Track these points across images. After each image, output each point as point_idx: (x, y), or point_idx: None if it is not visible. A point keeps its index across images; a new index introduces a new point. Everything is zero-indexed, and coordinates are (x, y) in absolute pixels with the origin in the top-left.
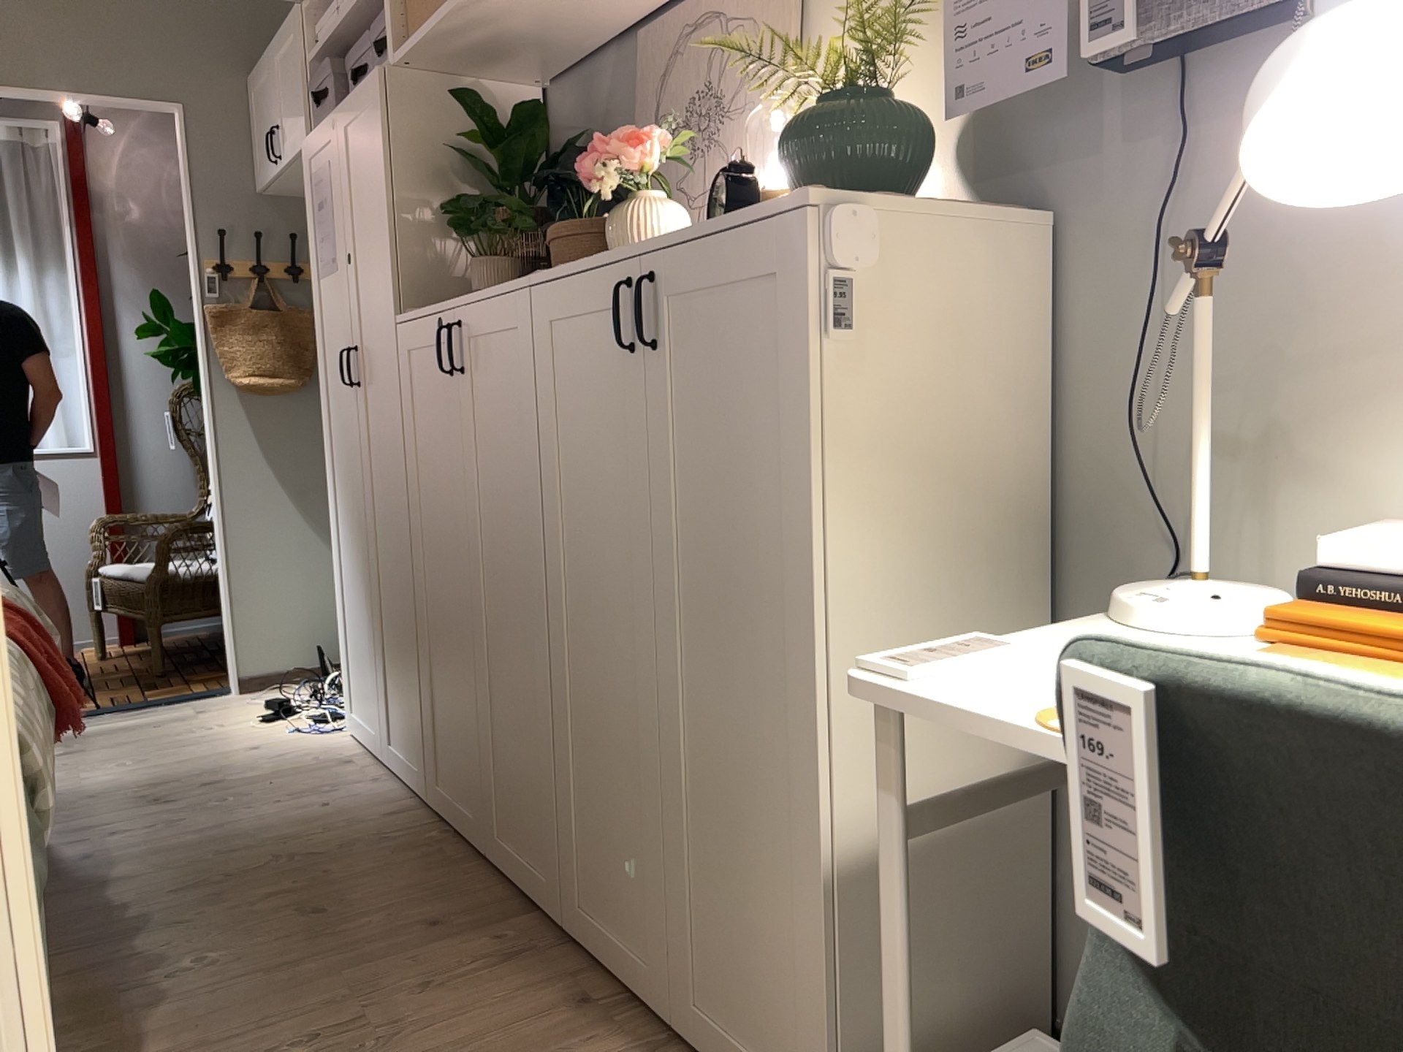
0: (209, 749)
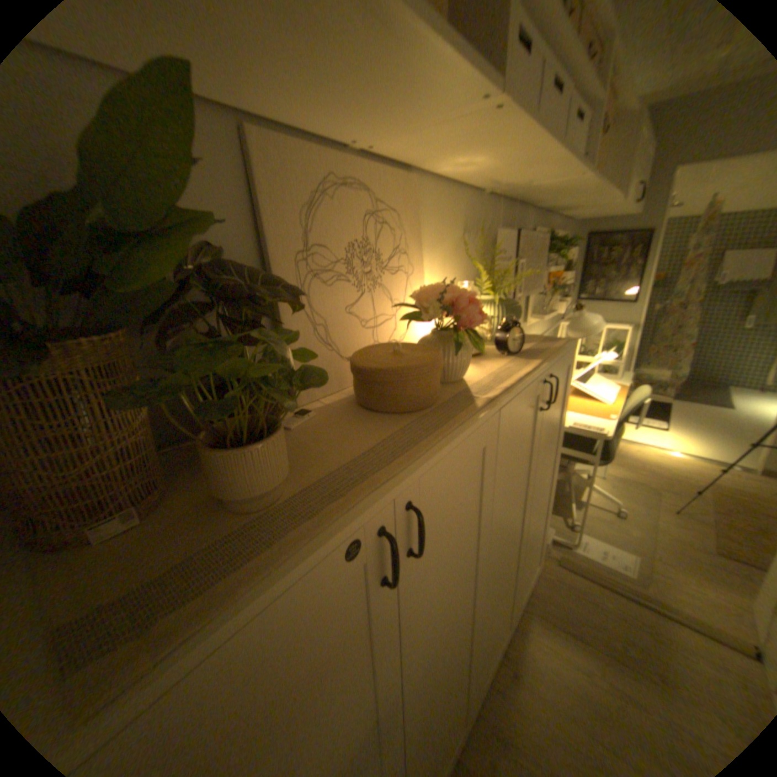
0: None
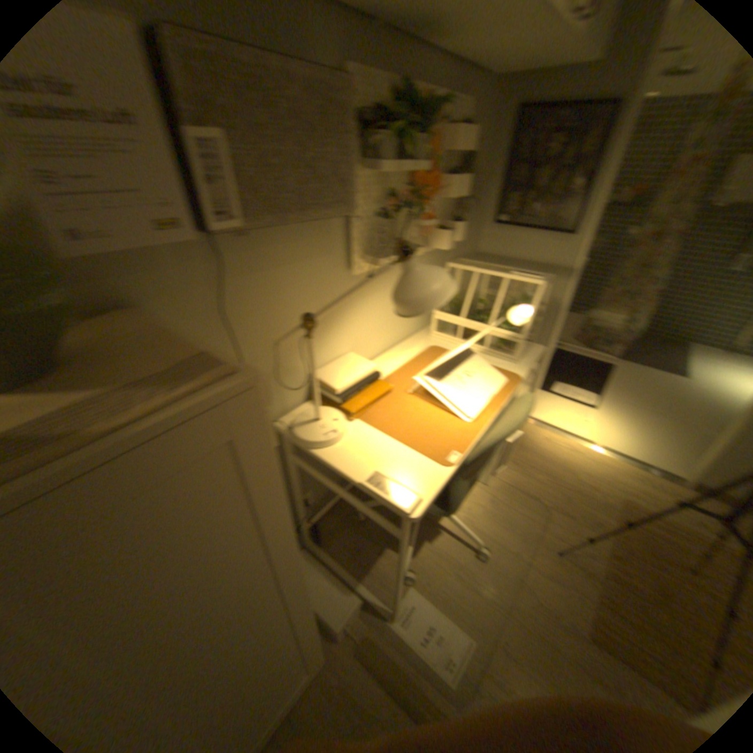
0: None
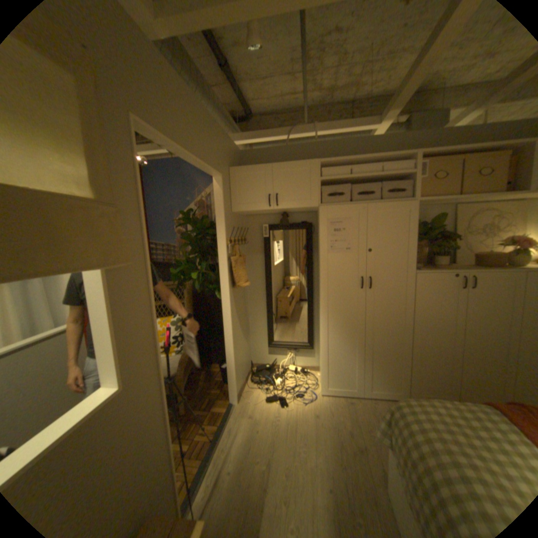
0: (307, 427)
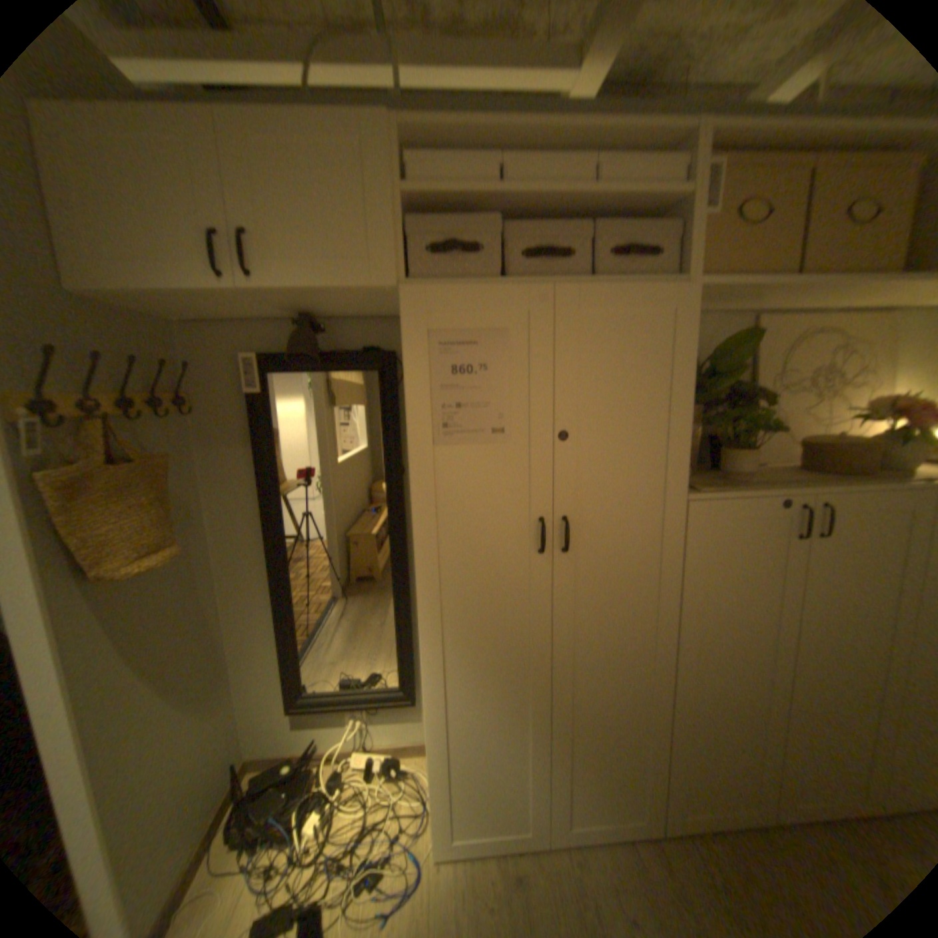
0: None
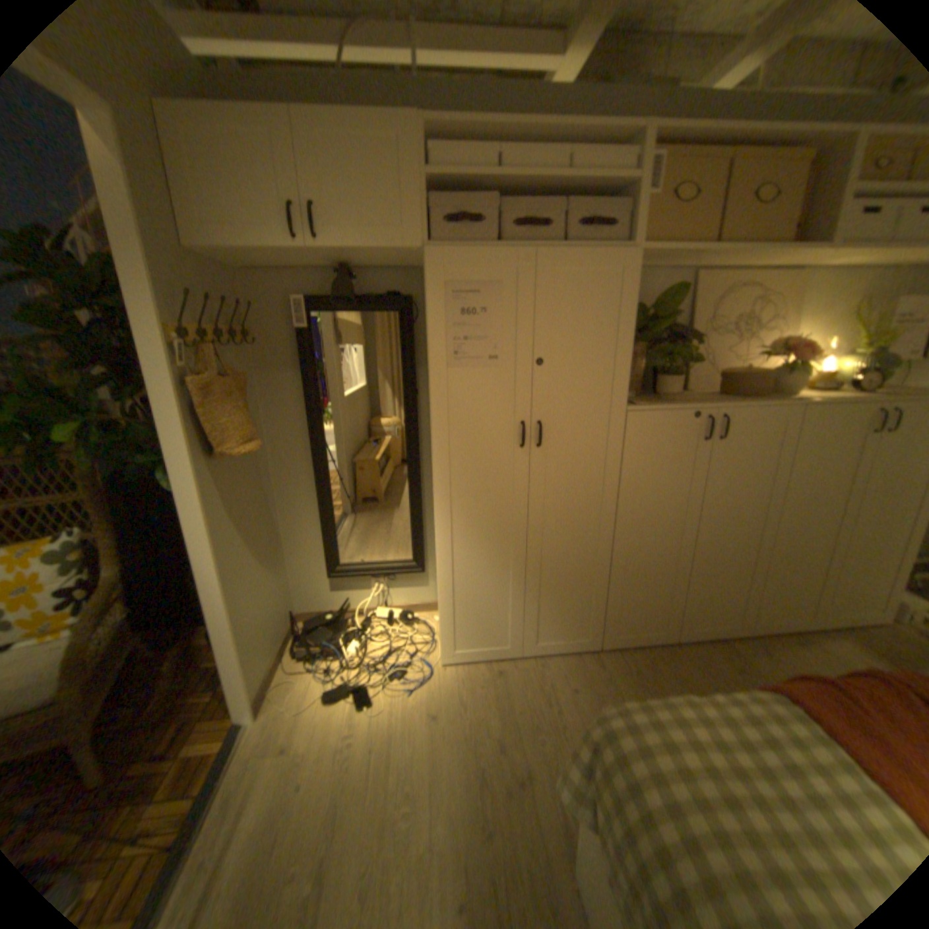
0: (412, 747)
